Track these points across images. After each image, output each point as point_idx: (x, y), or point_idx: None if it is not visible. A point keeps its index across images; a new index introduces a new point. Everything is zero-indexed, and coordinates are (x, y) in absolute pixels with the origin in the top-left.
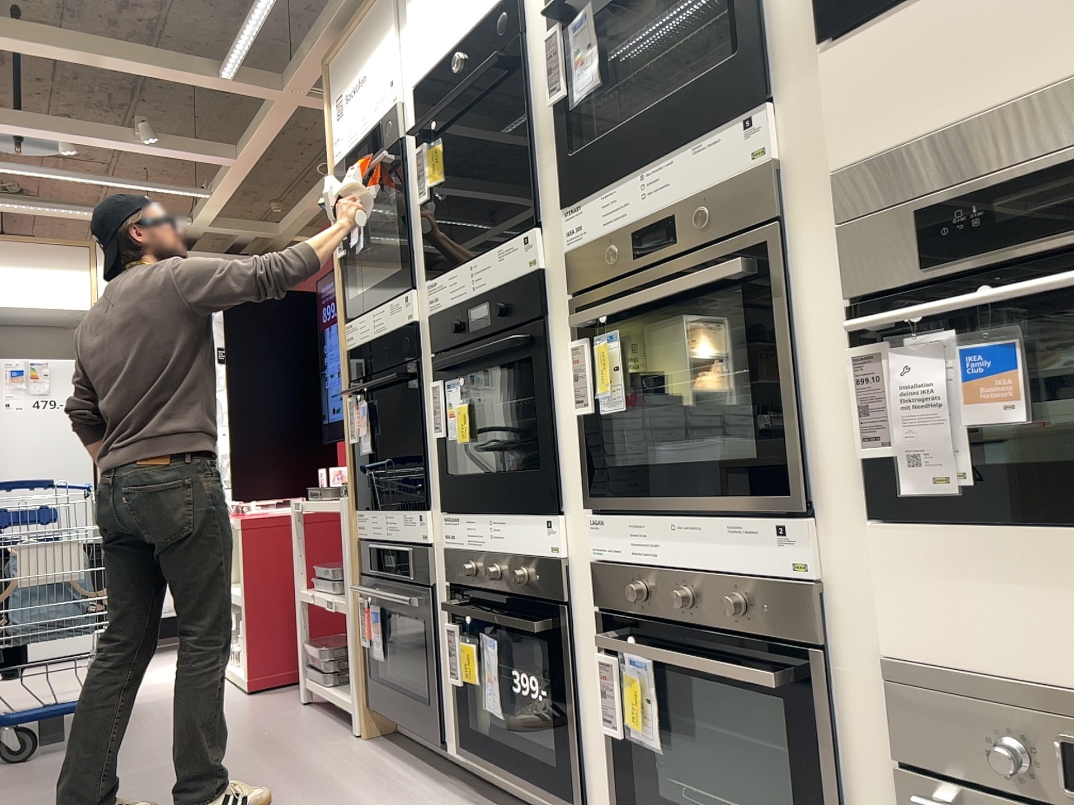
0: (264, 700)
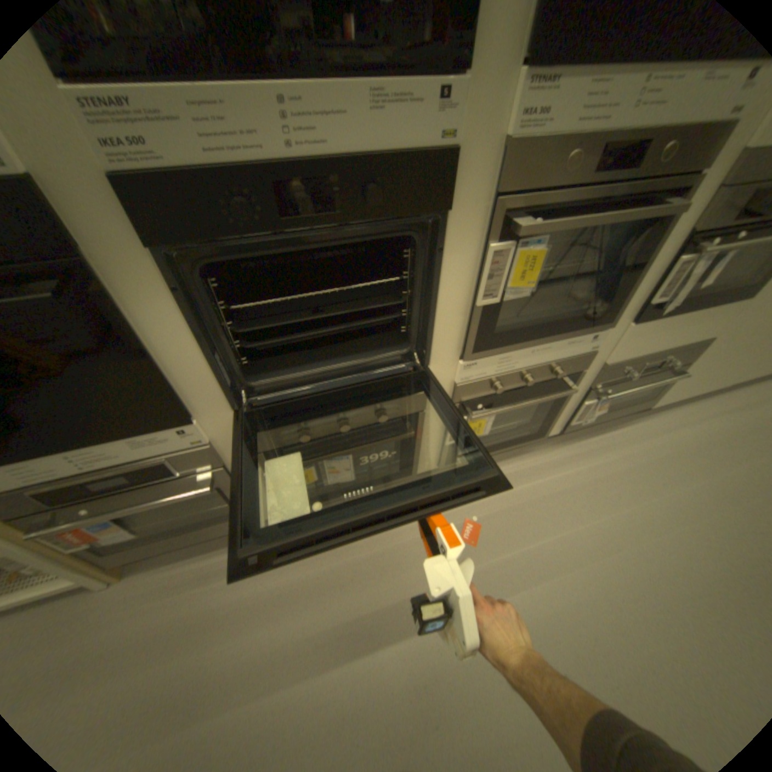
0: None
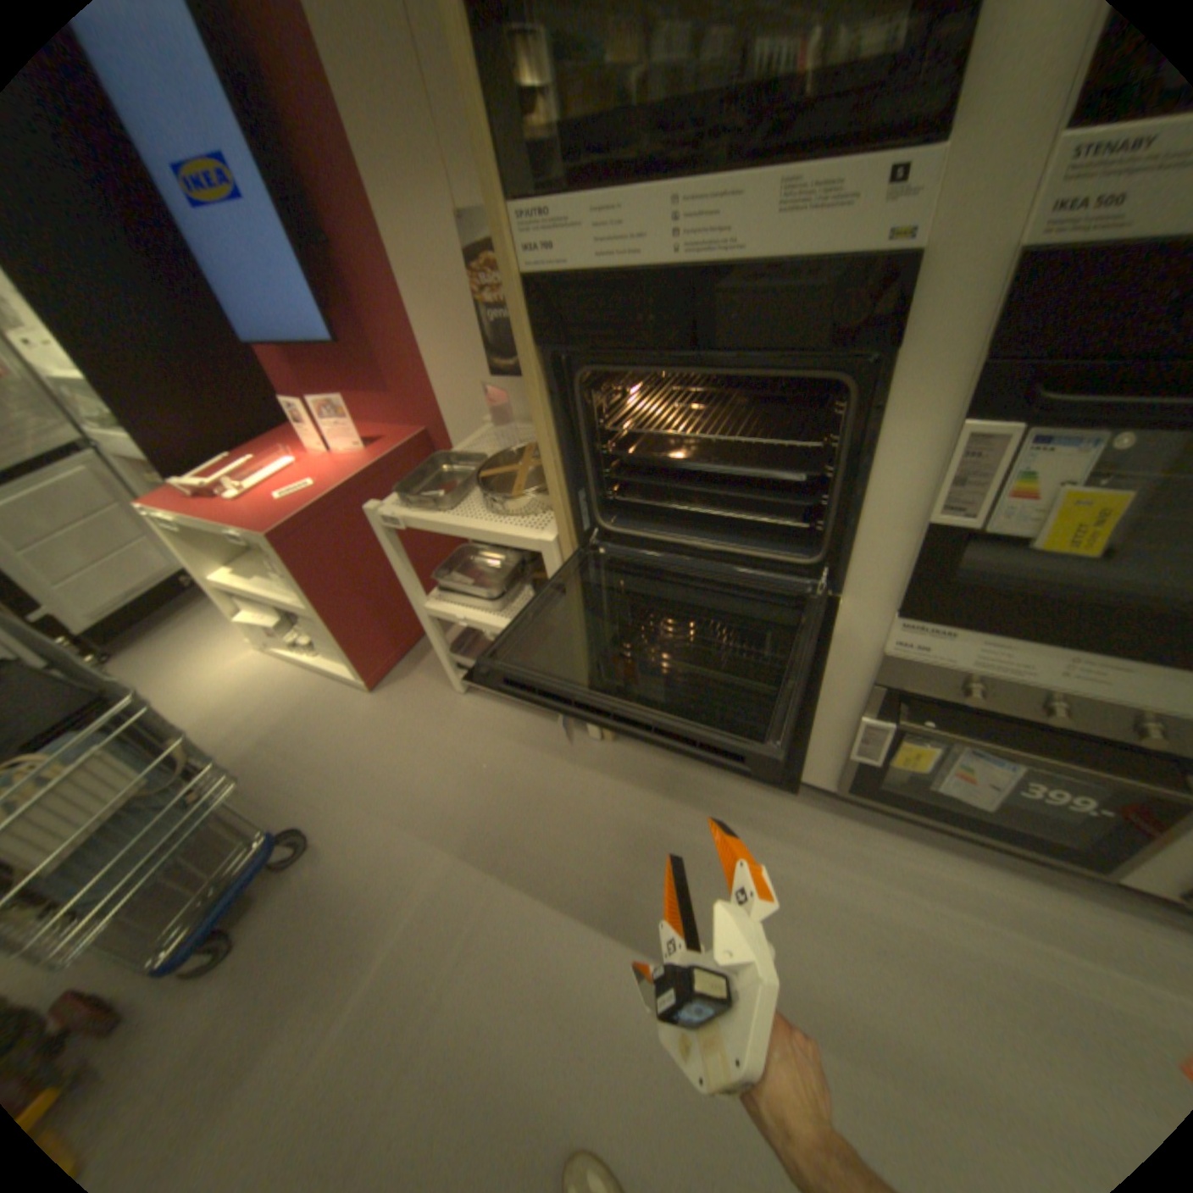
0: (406, 700)
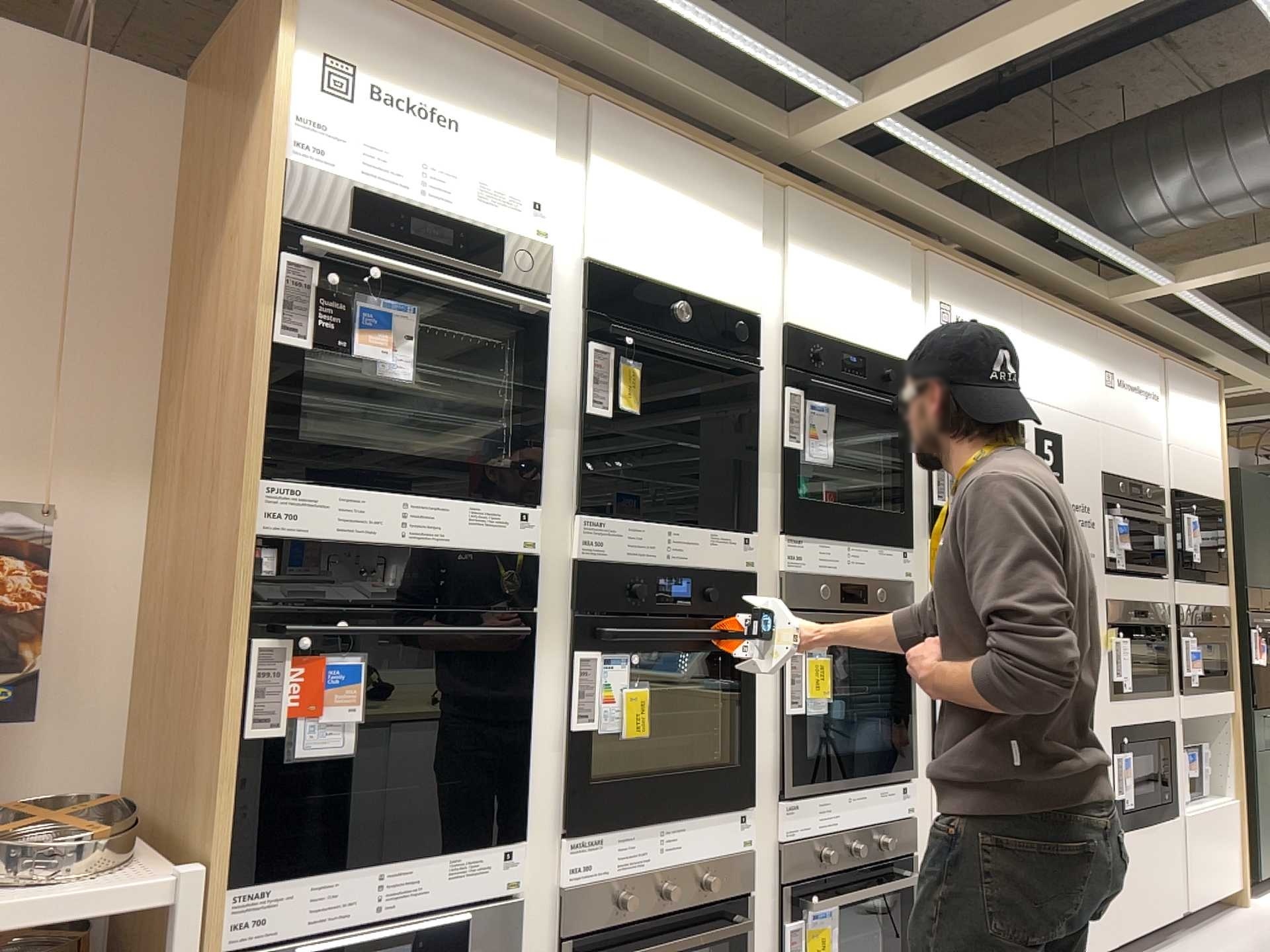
0: None
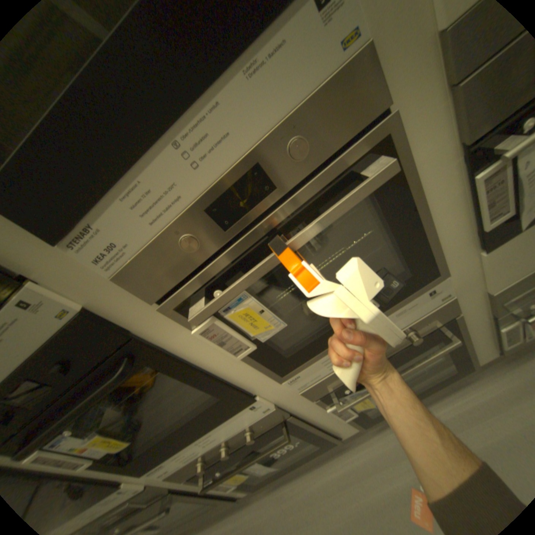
0: None
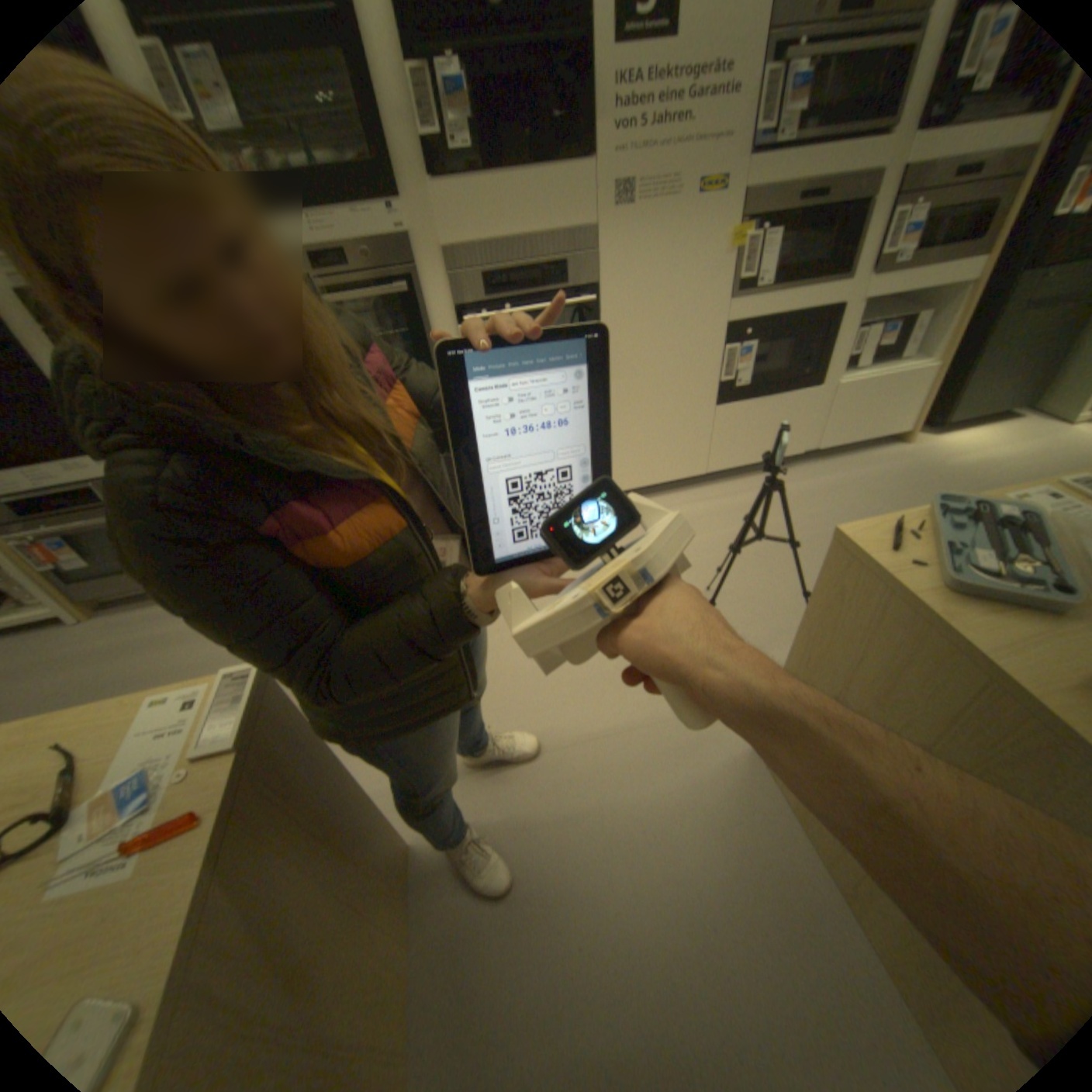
0: None
